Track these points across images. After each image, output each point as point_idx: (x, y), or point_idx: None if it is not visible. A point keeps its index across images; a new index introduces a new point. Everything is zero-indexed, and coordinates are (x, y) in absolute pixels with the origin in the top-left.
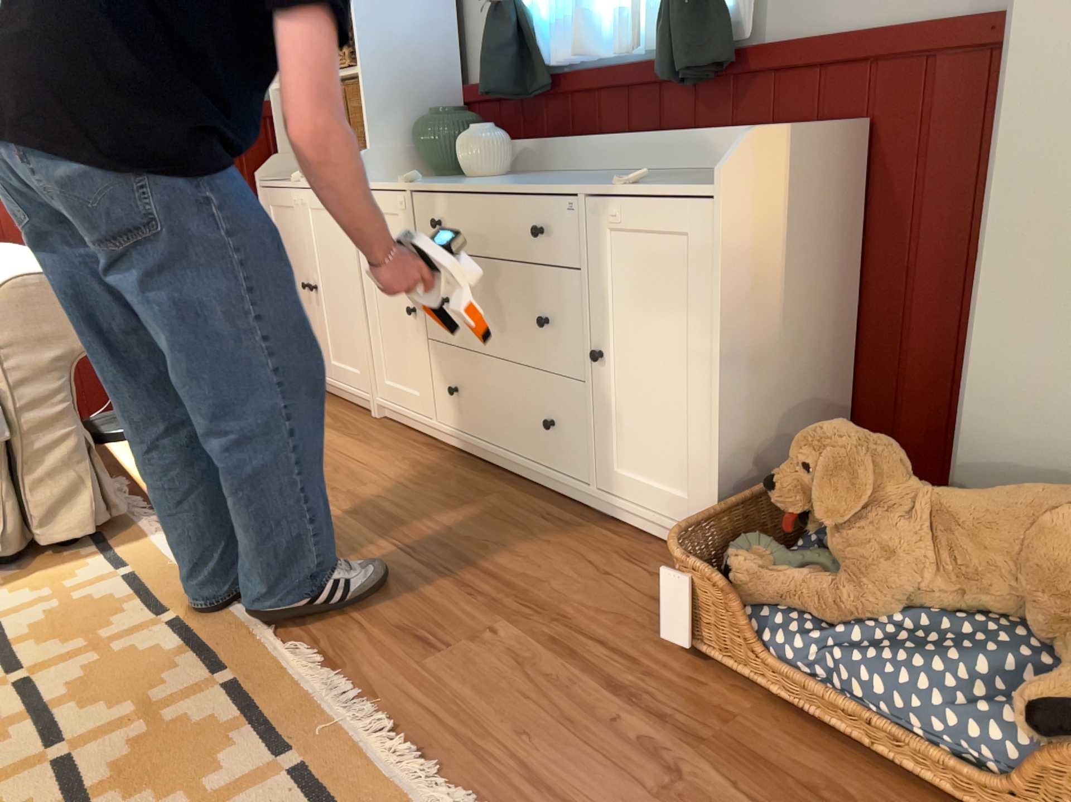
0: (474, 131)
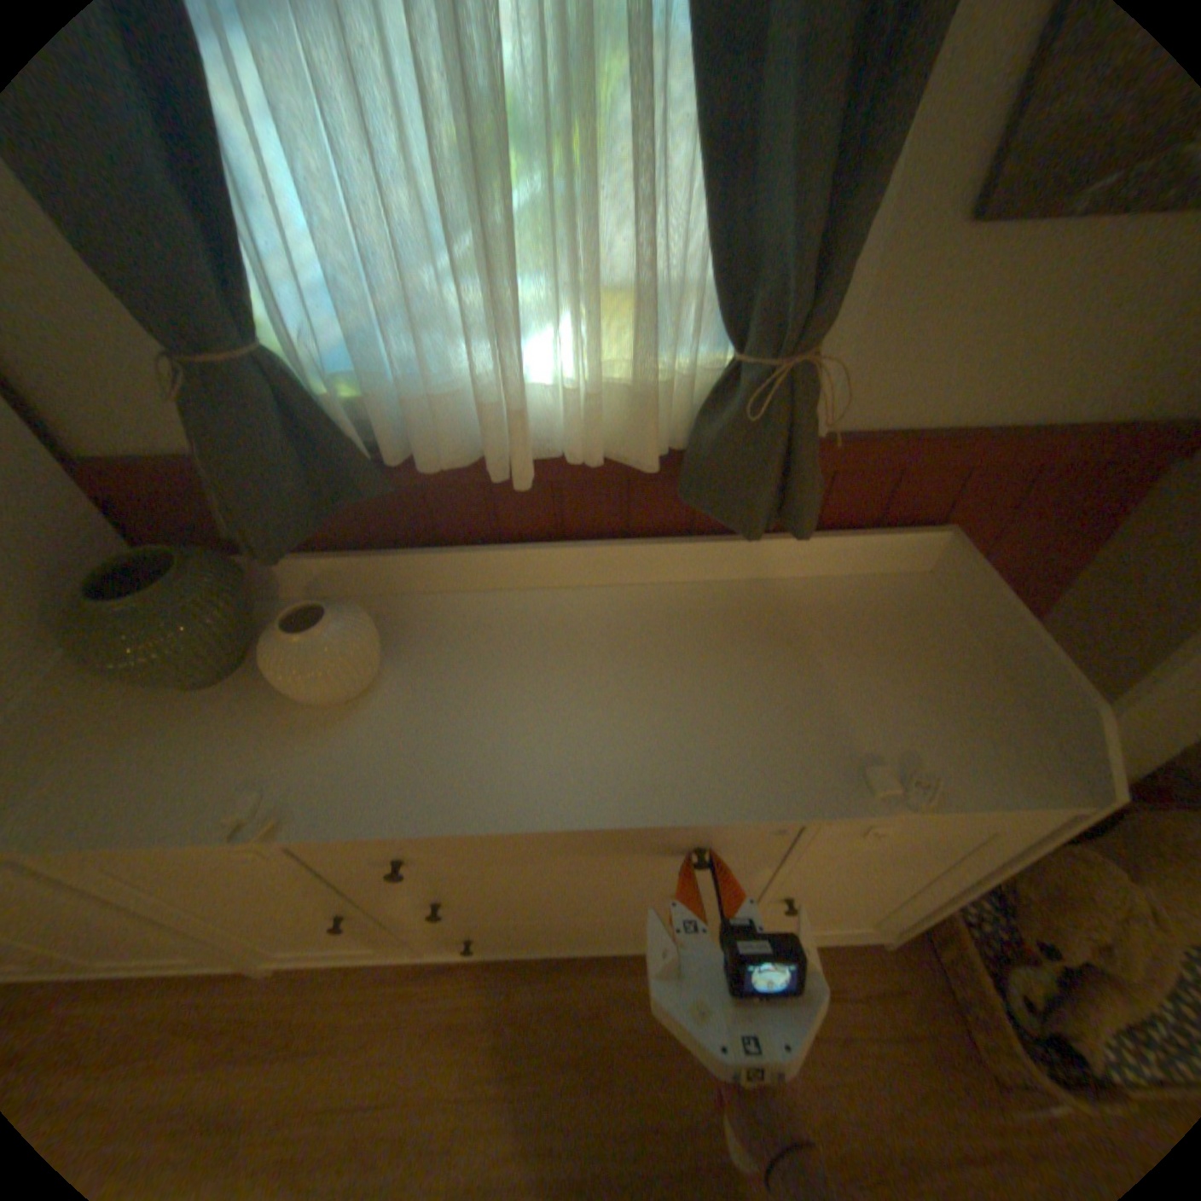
0: (313, 638)
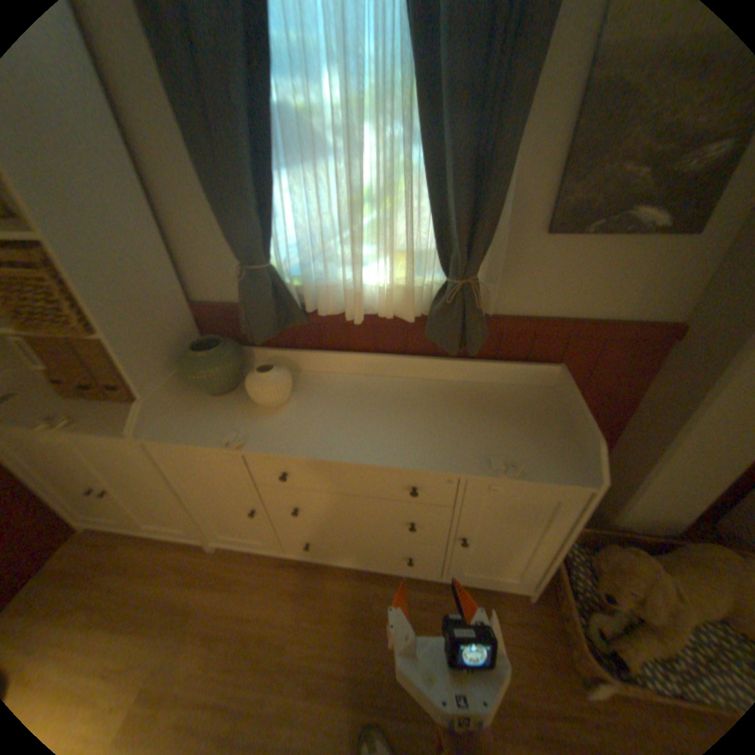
0: (268, 375)
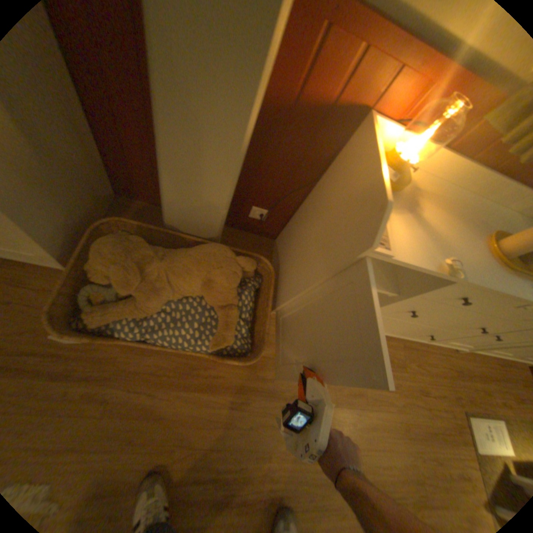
0: None
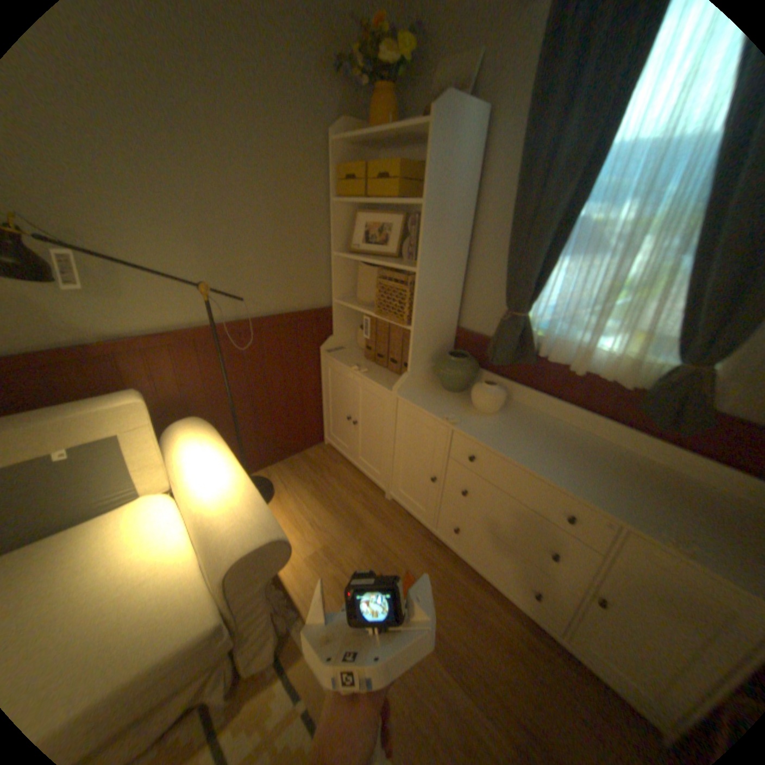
0: (490, 388)
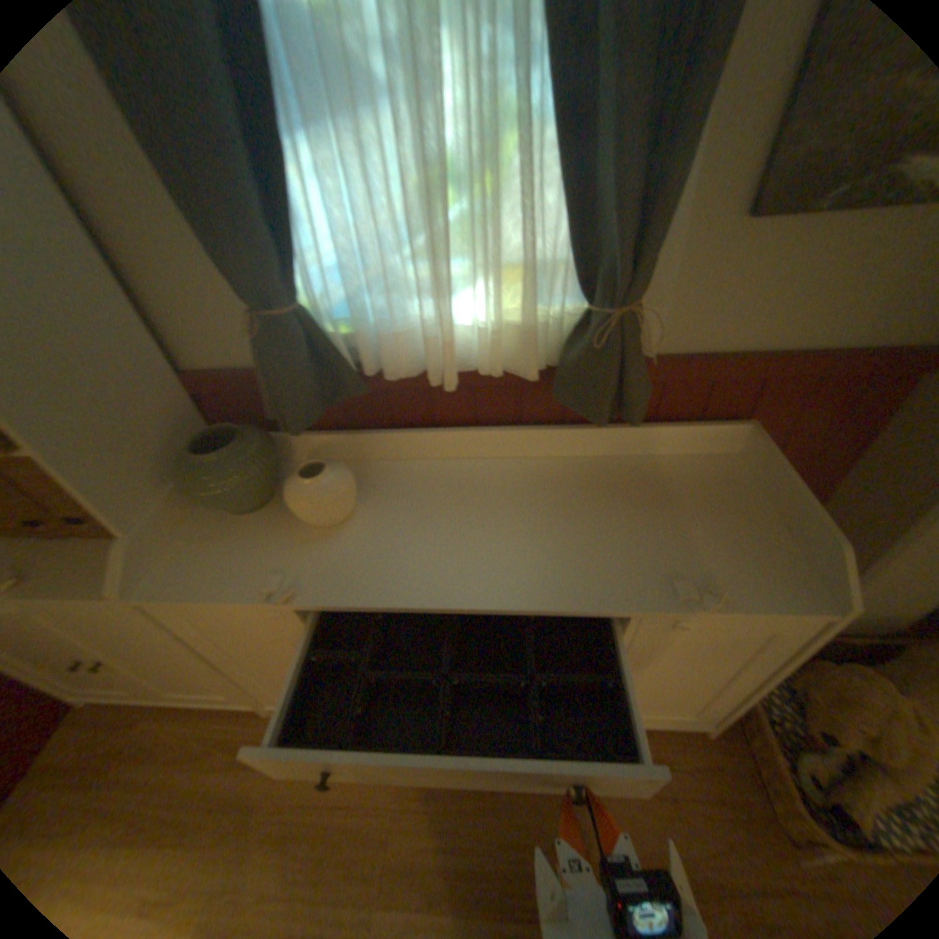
0: (316, 482)
